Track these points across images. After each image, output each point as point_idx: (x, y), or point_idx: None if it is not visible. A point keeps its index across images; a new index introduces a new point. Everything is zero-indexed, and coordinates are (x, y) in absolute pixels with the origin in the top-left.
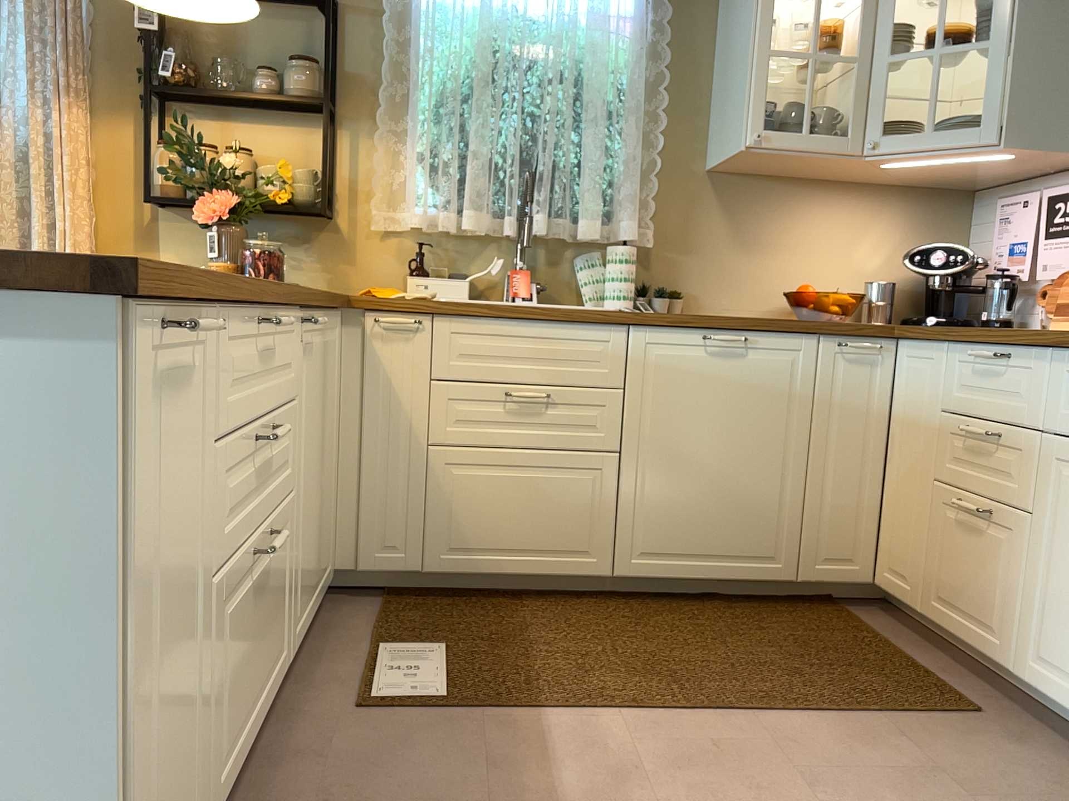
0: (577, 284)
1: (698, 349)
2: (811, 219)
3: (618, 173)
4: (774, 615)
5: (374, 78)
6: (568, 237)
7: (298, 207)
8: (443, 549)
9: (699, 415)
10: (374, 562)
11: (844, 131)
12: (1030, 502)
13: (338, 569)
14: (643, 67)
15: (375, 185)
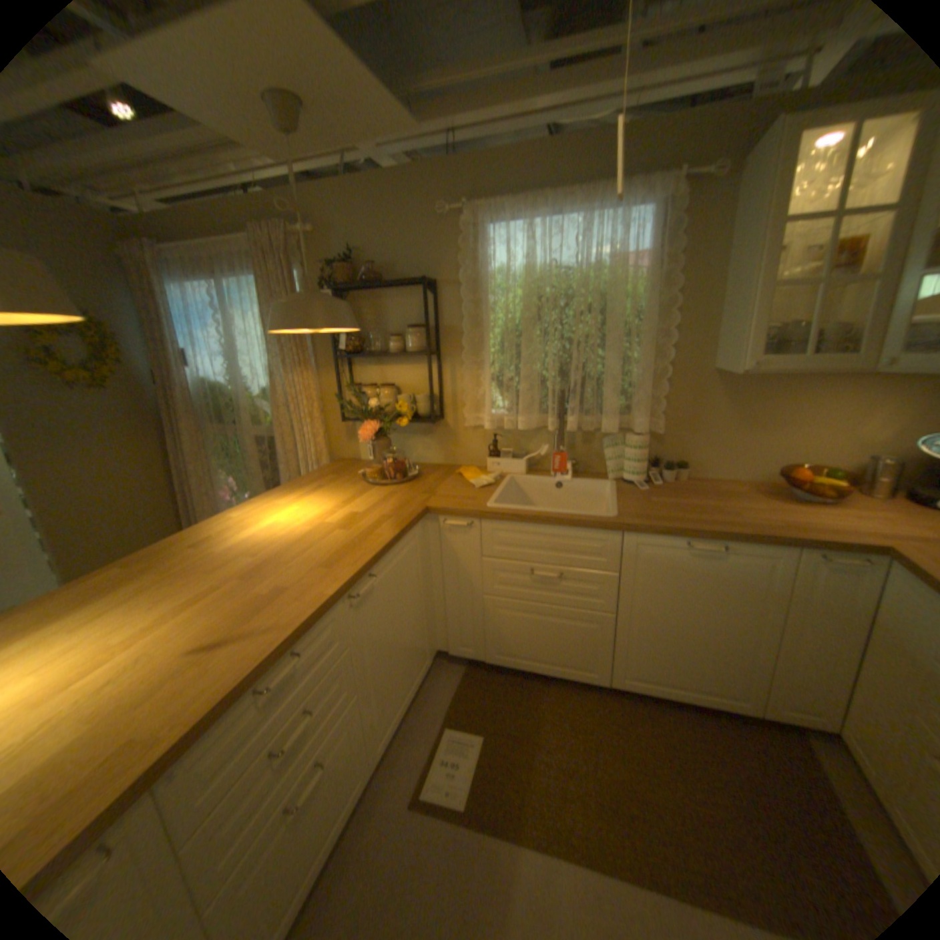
0: (603, 457)
1: (681, 552)
2: (817, 401)
3: (633, 383)
4: (738, 743)
5: (461, 327)
6: (596, 427)
7: (421, 416)
8: (496, 653)
9: (681, 597)
10: (458, 652)
11: (856, 347)
12: None
13: (439, 650)
14: (658, 291)
15: (464, 400)
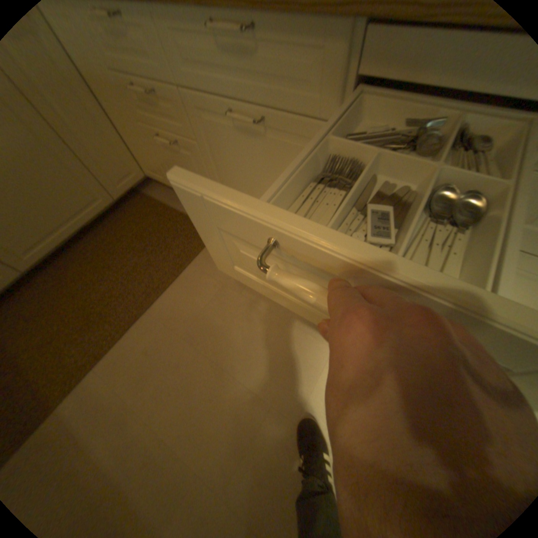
0: None
1: None
2: None
3: None
4: (117, 225)
5: None
6: None
7: None
8: None
9: None
10: None
11: None
12: (190, 135)
13: None
14: None
15: None
